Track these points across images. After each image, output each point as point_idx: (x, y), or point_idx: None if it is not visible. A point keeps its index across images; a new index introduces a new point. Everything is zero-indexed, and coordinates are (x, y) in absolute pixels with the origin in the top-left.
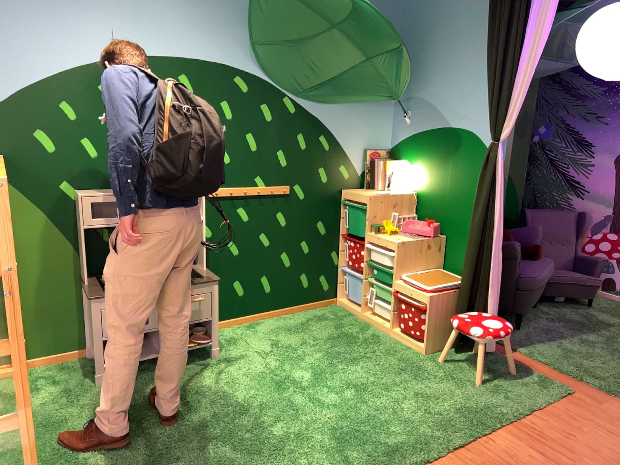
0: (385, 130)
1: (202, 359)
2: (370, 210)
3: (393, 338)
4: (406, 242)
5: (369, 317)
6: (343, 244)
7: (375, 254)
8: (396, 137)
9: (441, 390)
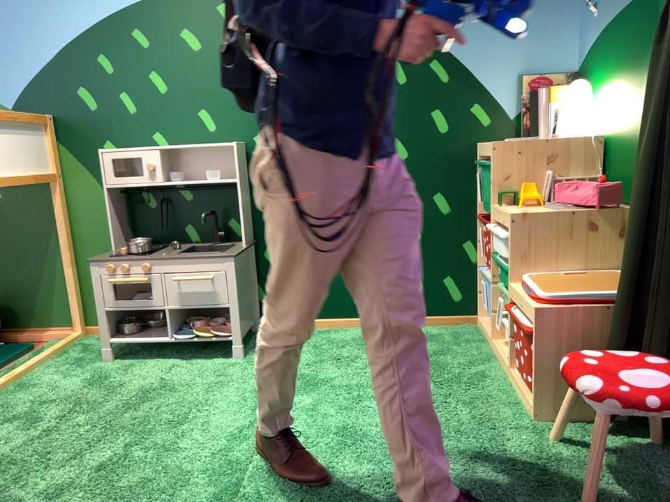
0: (567, 35)
1: (219, 360)
2: (499, 166)
3: (510, 388)
4: (538, 215)
5: (497, 349)
6: (478, 229)
7: (502, 241)
8: (585, 42)
9: (491, 498)
